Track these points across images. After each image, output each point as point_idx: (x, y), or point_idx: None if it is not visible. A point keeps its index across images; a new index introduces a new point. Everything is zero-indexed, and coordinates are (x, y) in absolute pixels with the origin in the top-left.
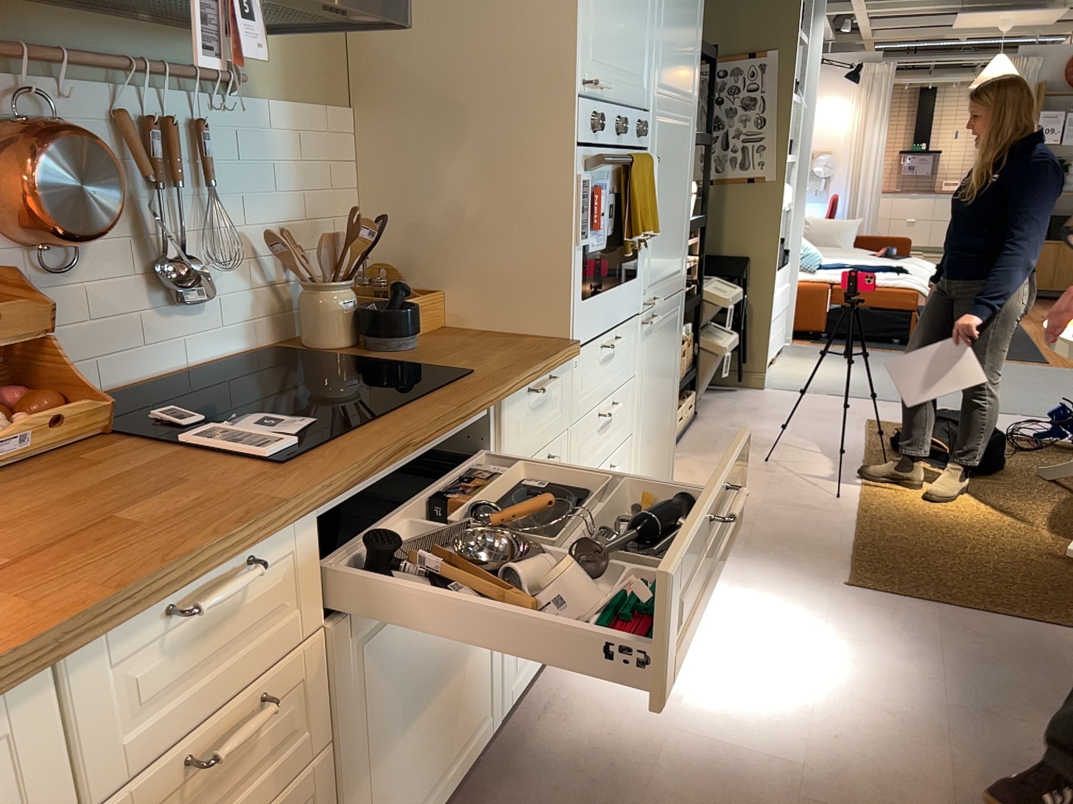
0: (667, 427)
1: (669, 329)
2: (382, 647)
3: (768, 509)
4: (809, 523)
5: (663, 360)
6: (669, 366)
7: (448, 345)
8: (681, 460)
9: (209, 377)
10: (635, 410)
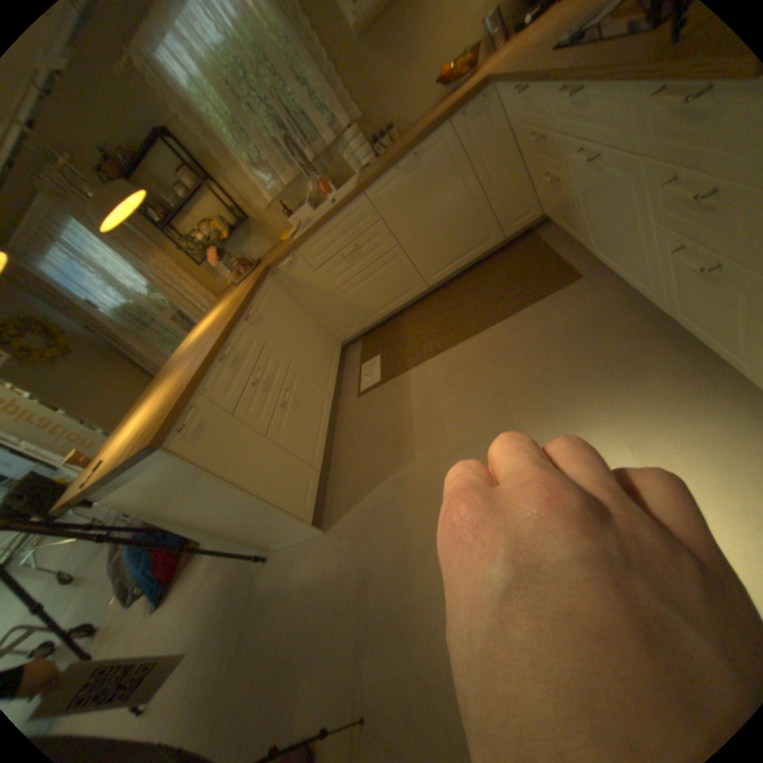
0: None
1: None
2: (579, 166)
3: None
4: None
5: None
6: None
7: None
8: None
9: None
10: None
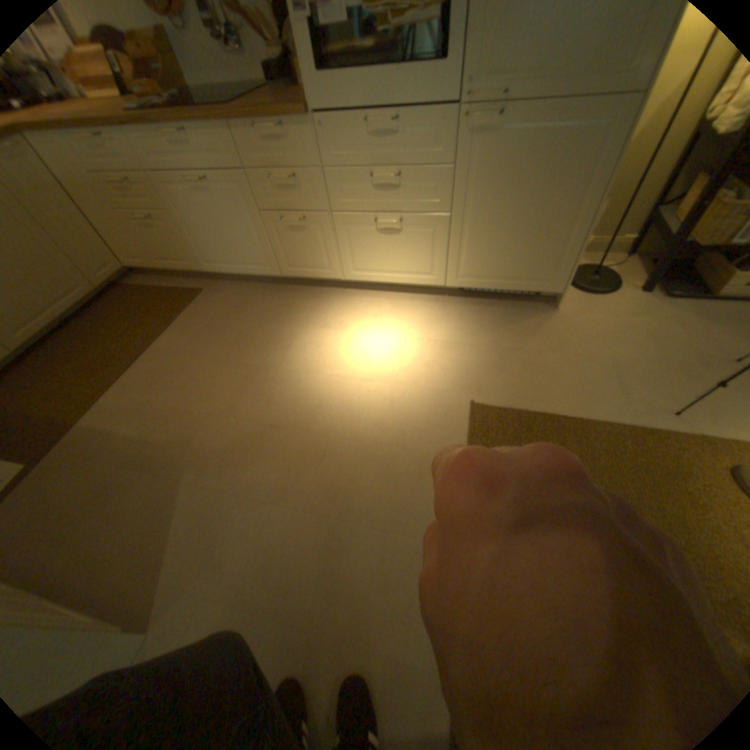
0: (549, 239)
1: (560, 136)
2: (178, 195)
3: (595, 361)
4: (586, 388)
5: (538, 167)
6: (561, 180)
7: (284, 91)
8: (668, 306)
9: (241, 87)
10: (454, 194)
